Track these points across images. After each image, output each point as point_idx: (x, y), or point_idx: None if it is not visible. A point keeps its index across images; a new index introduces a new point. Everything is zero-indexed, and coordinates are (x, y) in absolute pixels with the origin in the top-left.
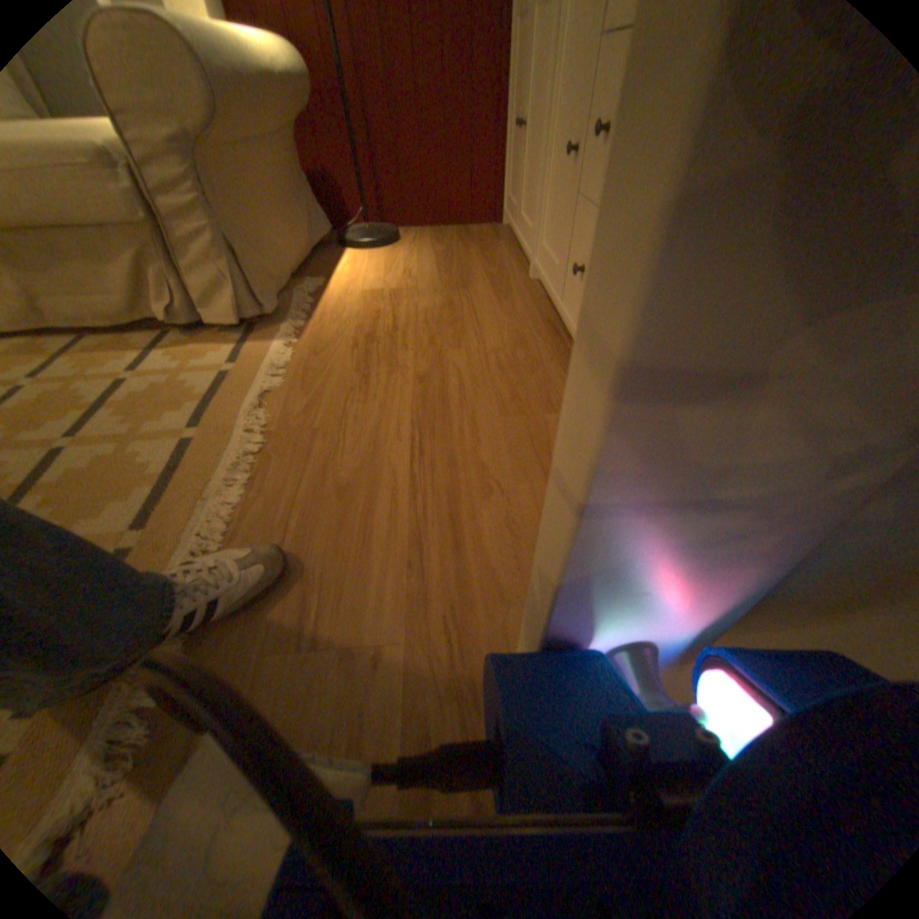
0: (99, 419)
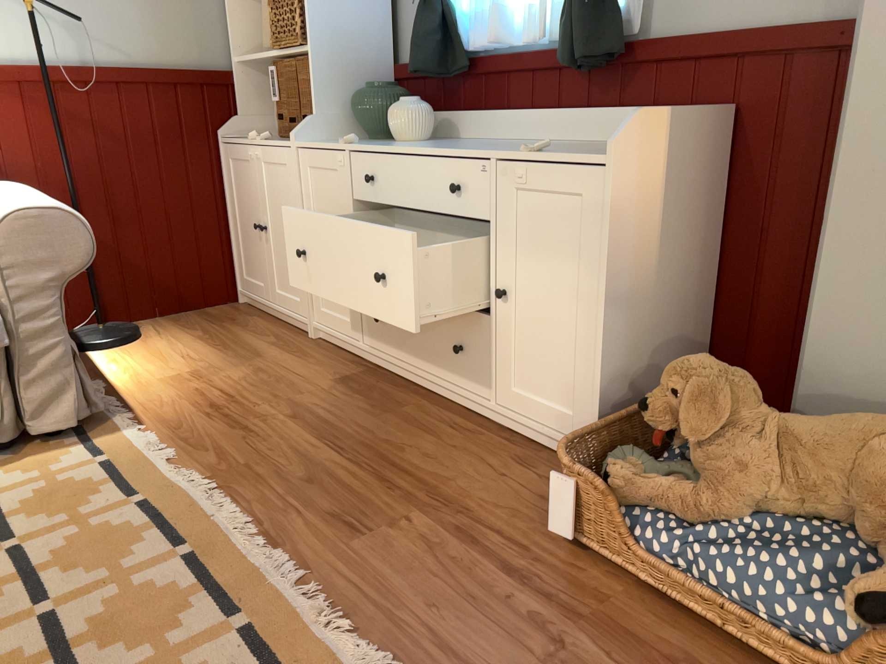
0: (21, 521)
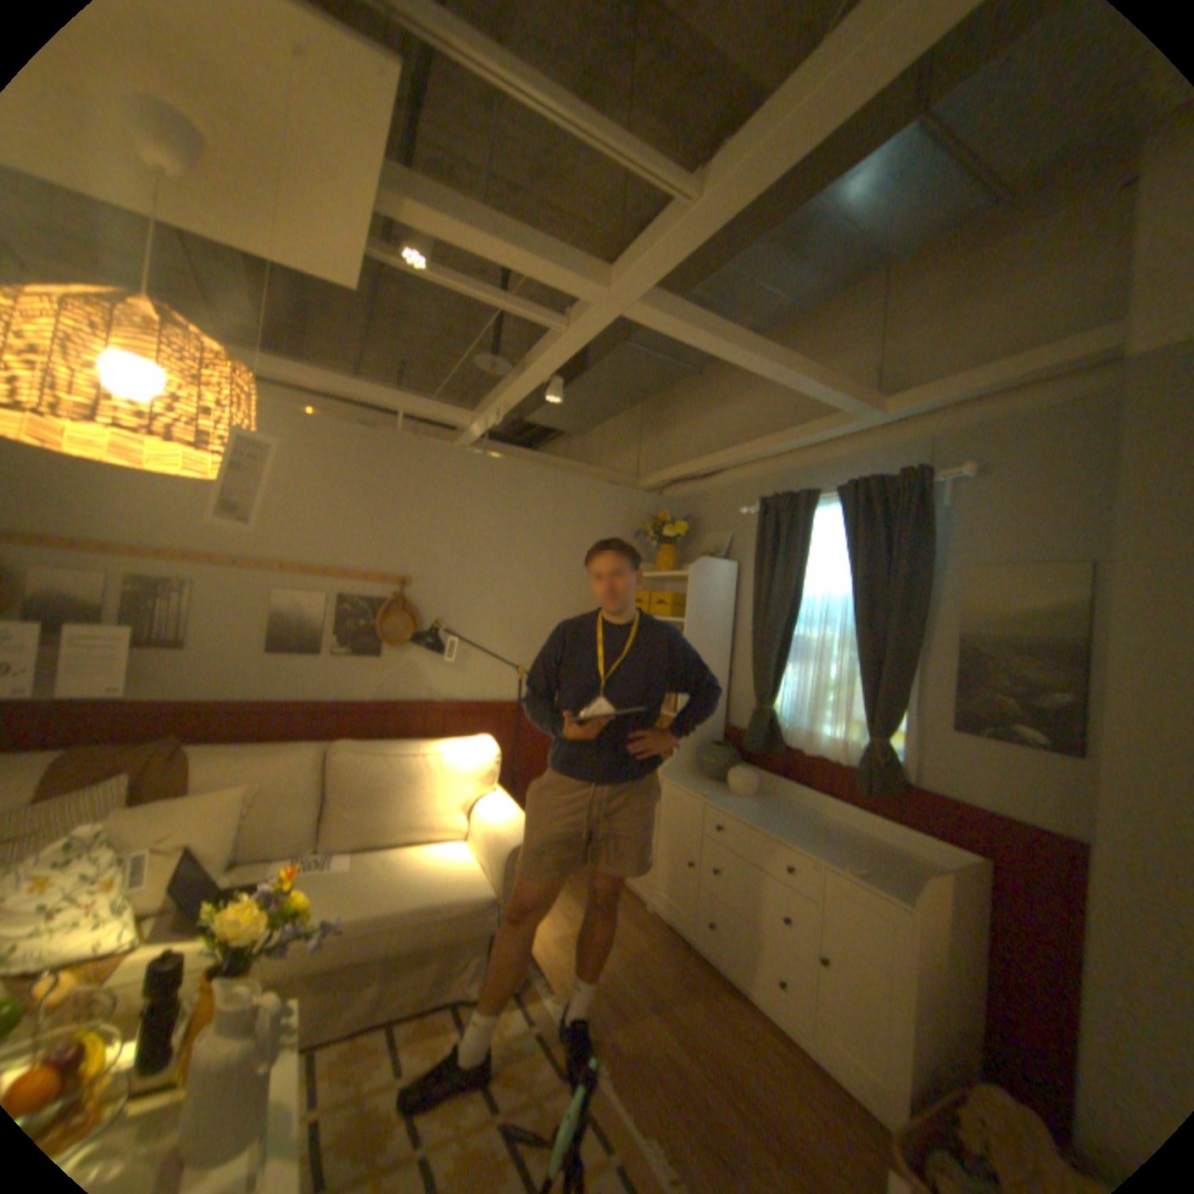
0: (499, 1095)
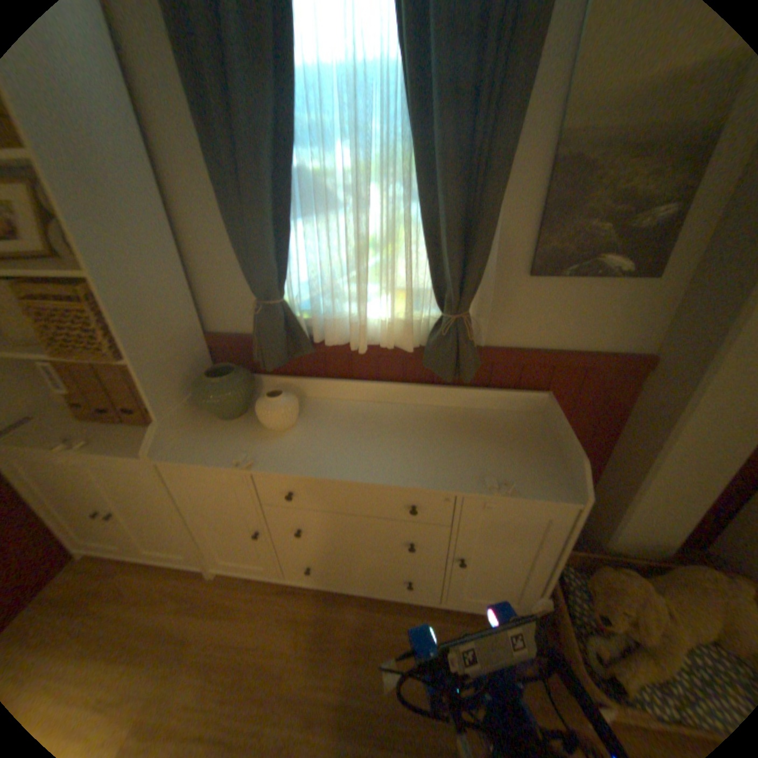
0: None
